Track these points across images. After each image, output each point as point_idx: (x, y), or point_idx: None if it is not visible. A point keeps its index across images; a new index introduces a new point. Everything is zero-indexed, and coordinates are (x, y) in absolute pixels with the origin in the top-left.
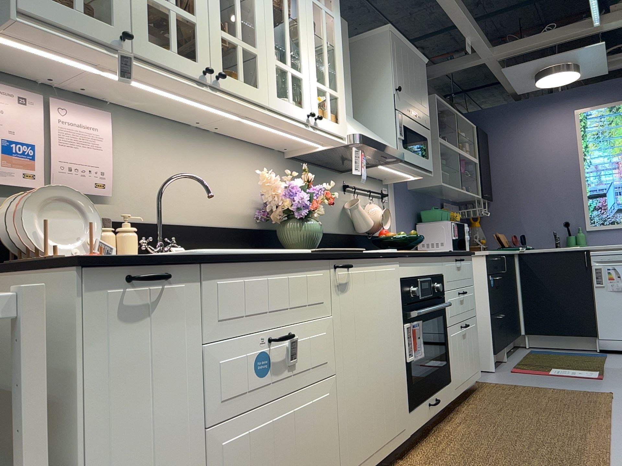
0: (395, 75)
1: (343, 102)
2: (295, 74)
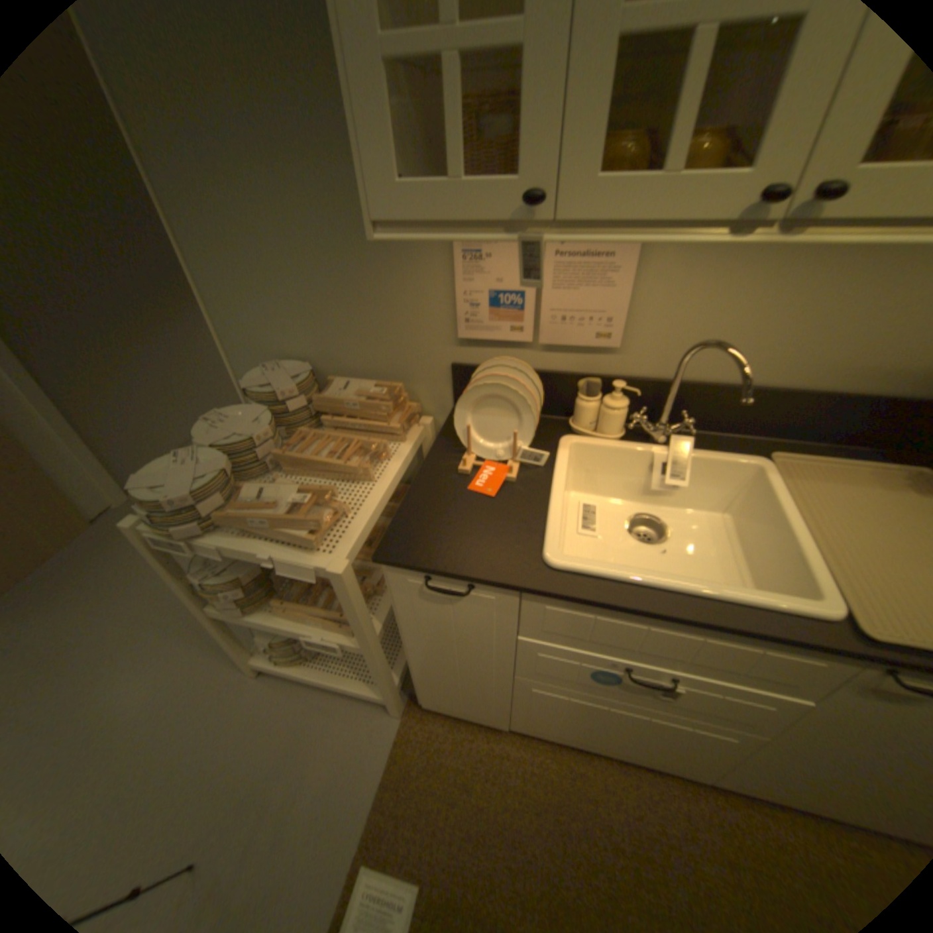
0: None
1: None
2: None
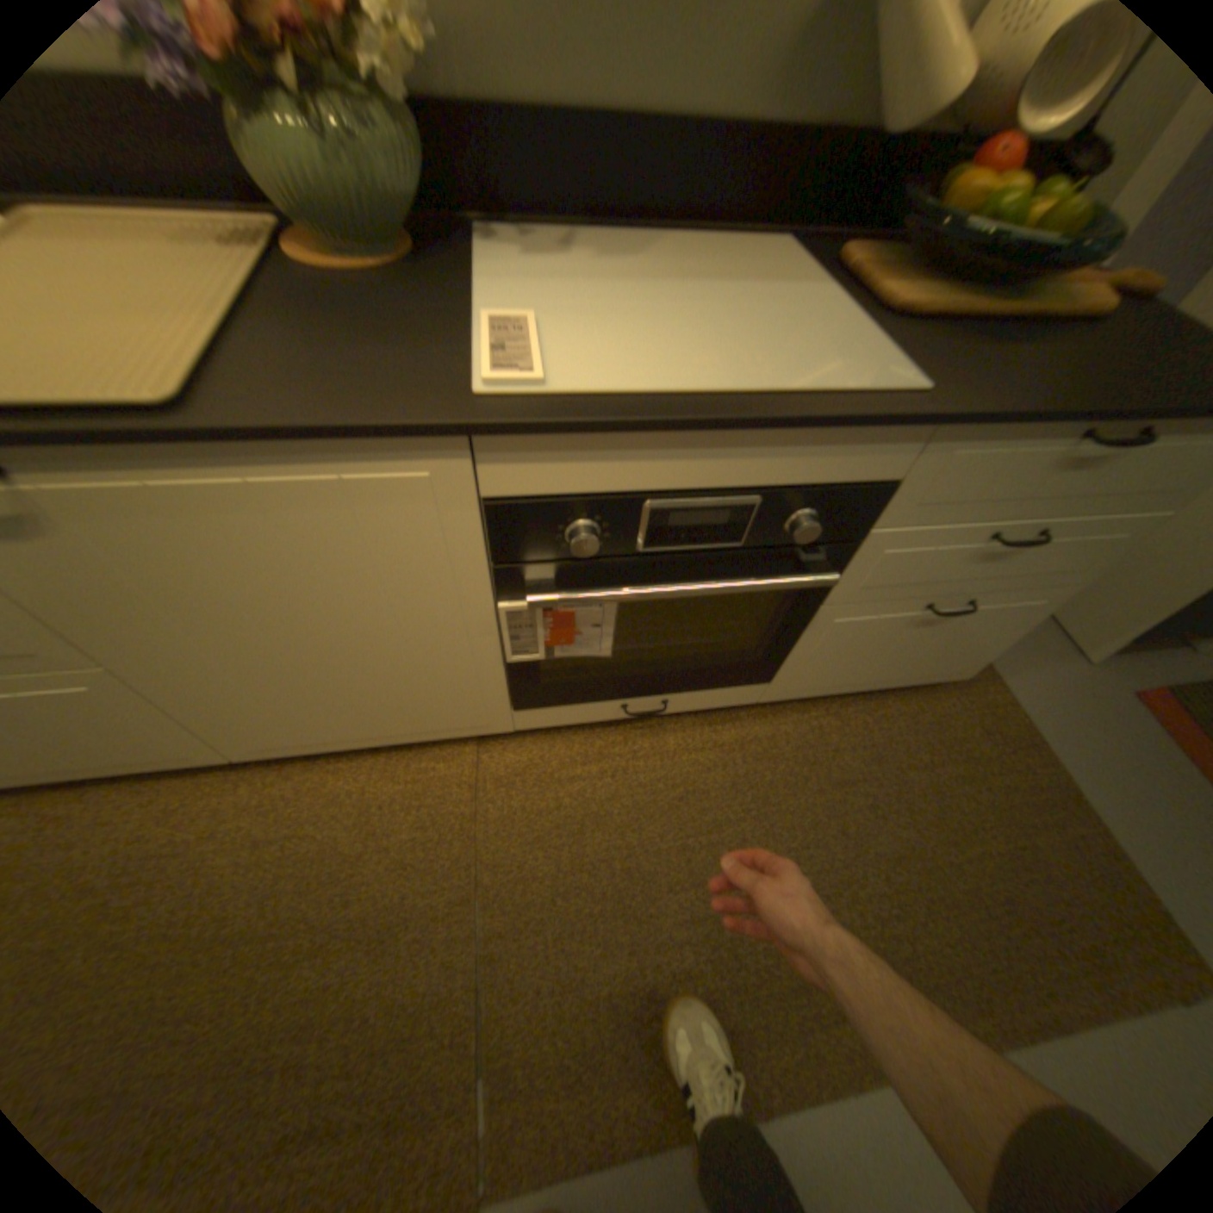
0: None
1: None
2: None
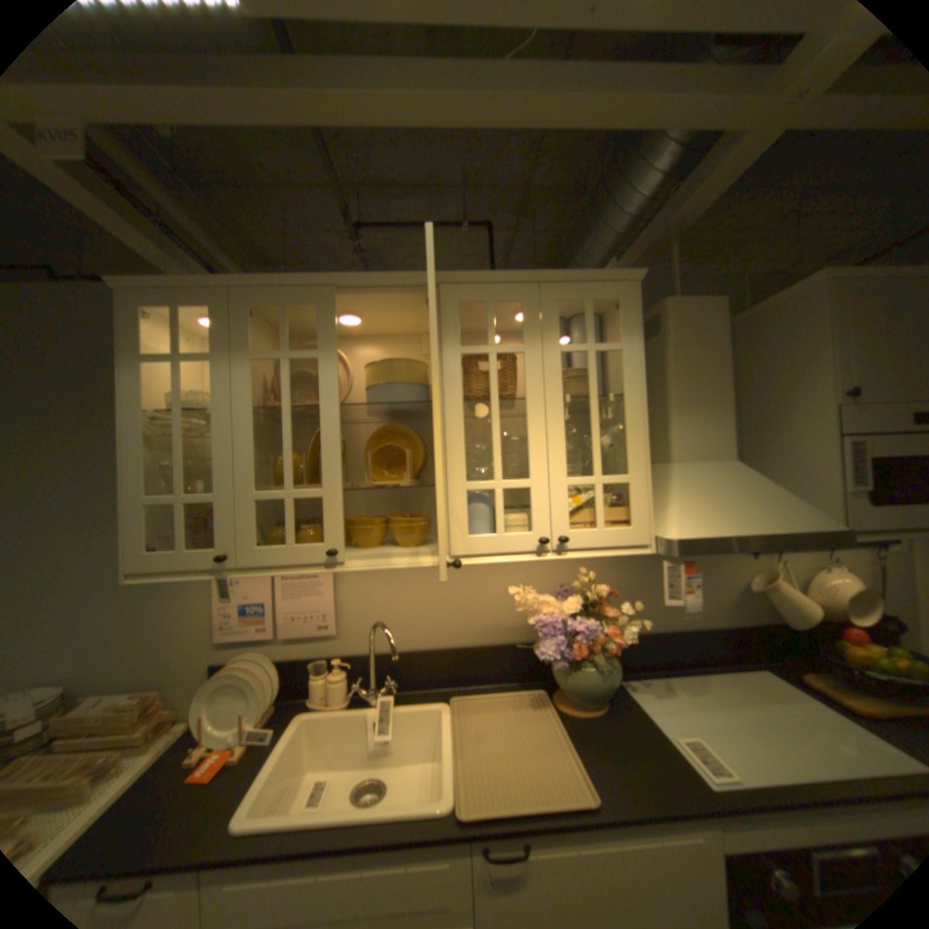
0: (844, 364)
1: (643, 486)
2: (513, 487)
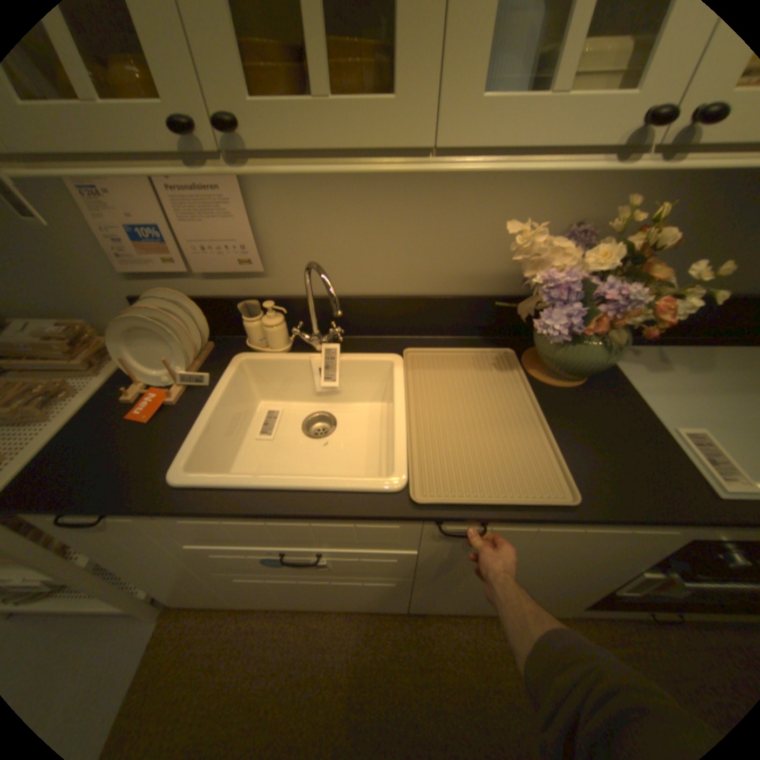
0: None
1: None
2: None
